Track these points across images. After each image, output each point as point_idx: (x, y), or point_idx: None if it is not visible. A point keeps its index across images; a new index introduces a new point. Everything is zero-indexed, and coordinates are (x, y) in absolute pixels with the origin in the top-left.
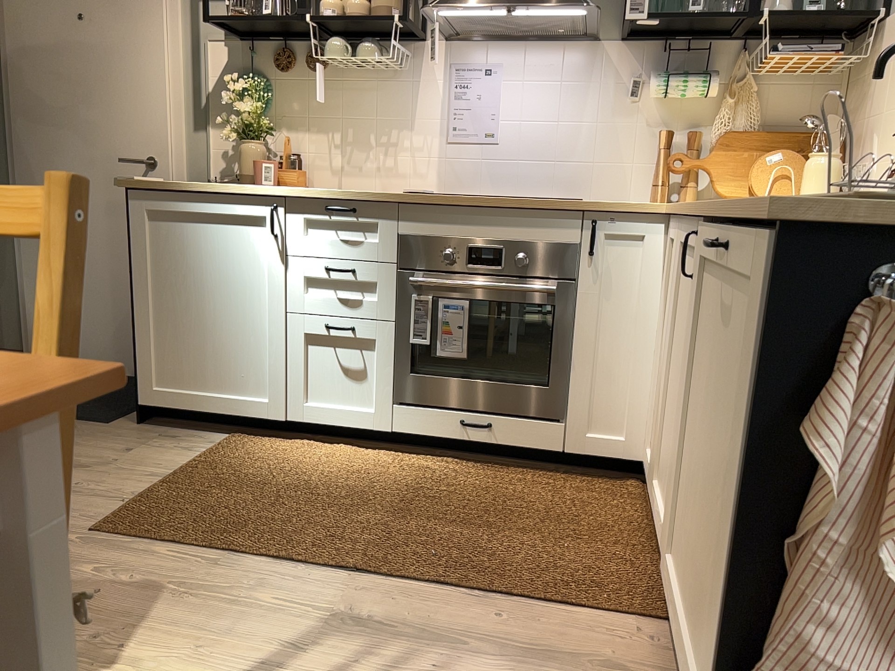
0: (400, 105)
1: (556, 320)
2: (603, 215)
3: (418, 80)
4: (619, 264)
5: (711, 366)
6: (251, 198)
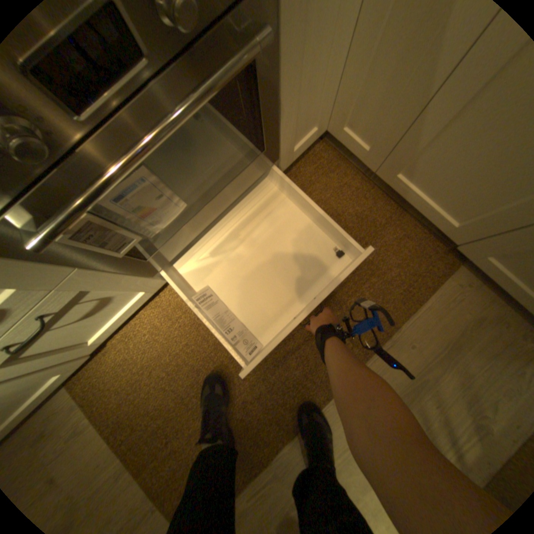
0: None
1: (257, 71)
2: None
3: None
4: None
5: None
6: None
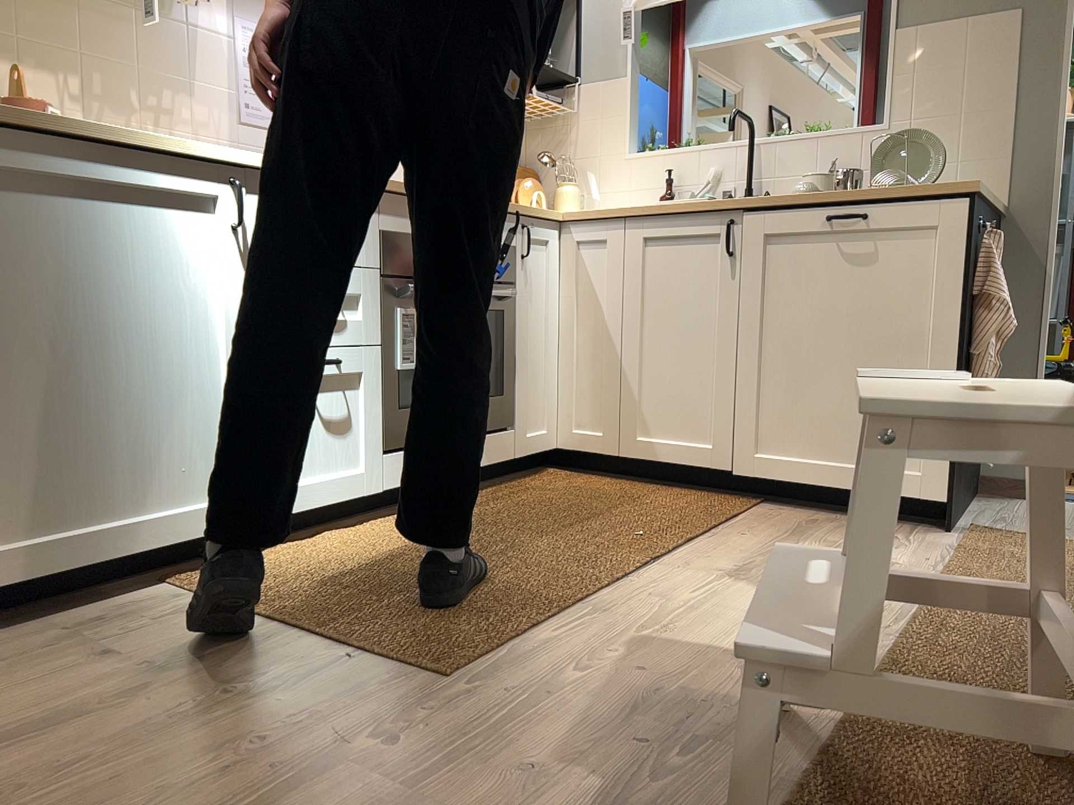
0: (176, 55)
1: (504, 322)
2: (529, 216)
3: (198, 26)
4: (536, 263)
5: (823, 294)
6: (196, 161)
